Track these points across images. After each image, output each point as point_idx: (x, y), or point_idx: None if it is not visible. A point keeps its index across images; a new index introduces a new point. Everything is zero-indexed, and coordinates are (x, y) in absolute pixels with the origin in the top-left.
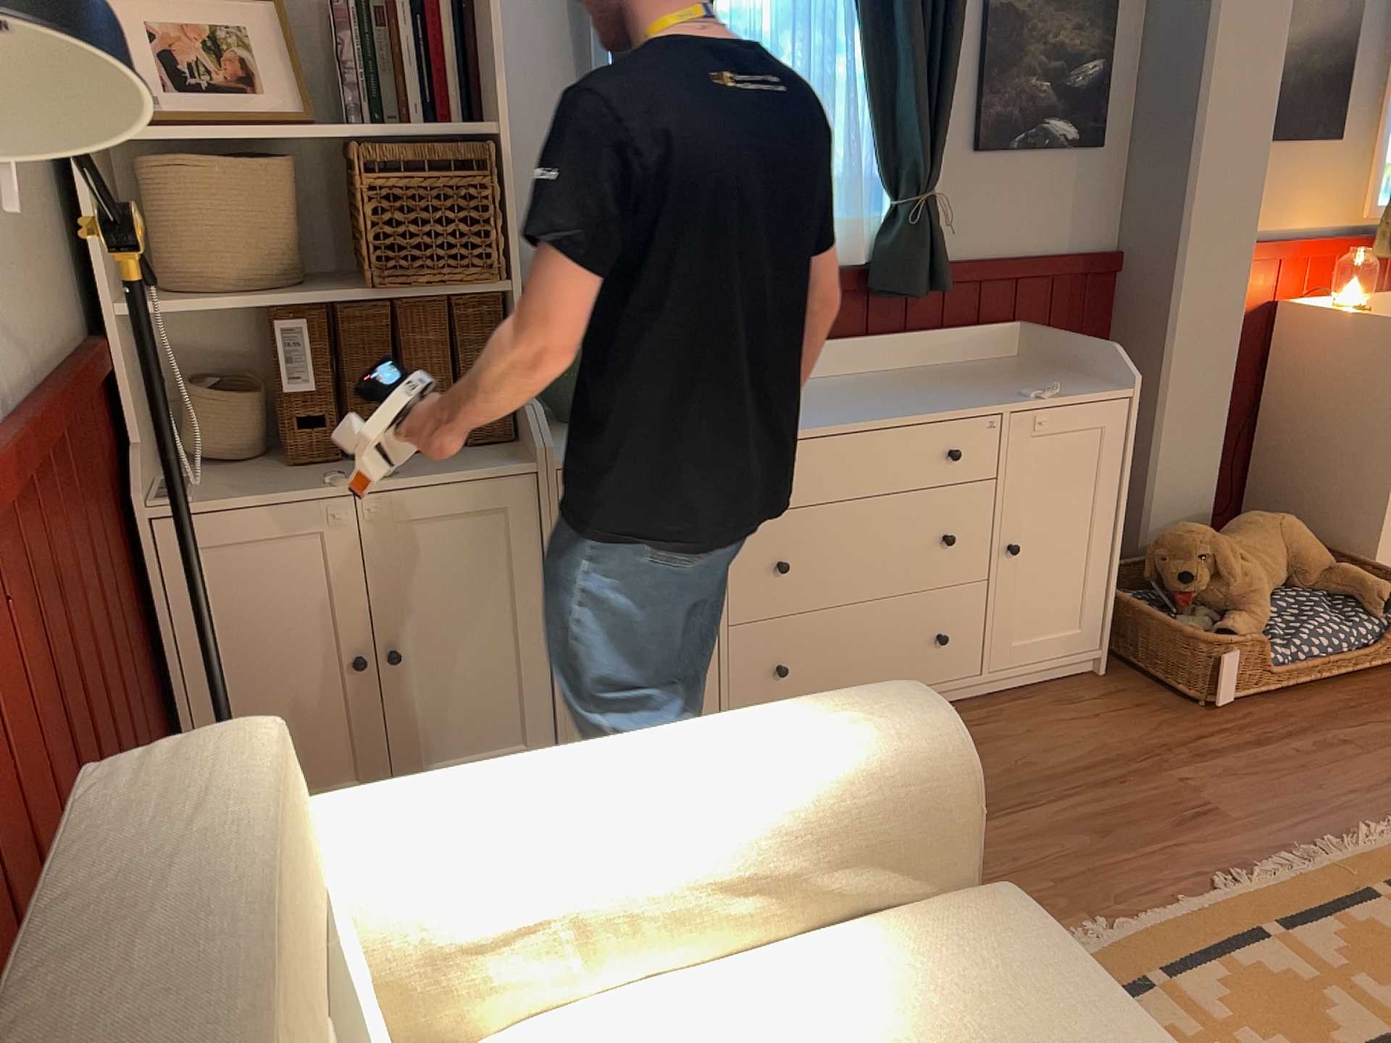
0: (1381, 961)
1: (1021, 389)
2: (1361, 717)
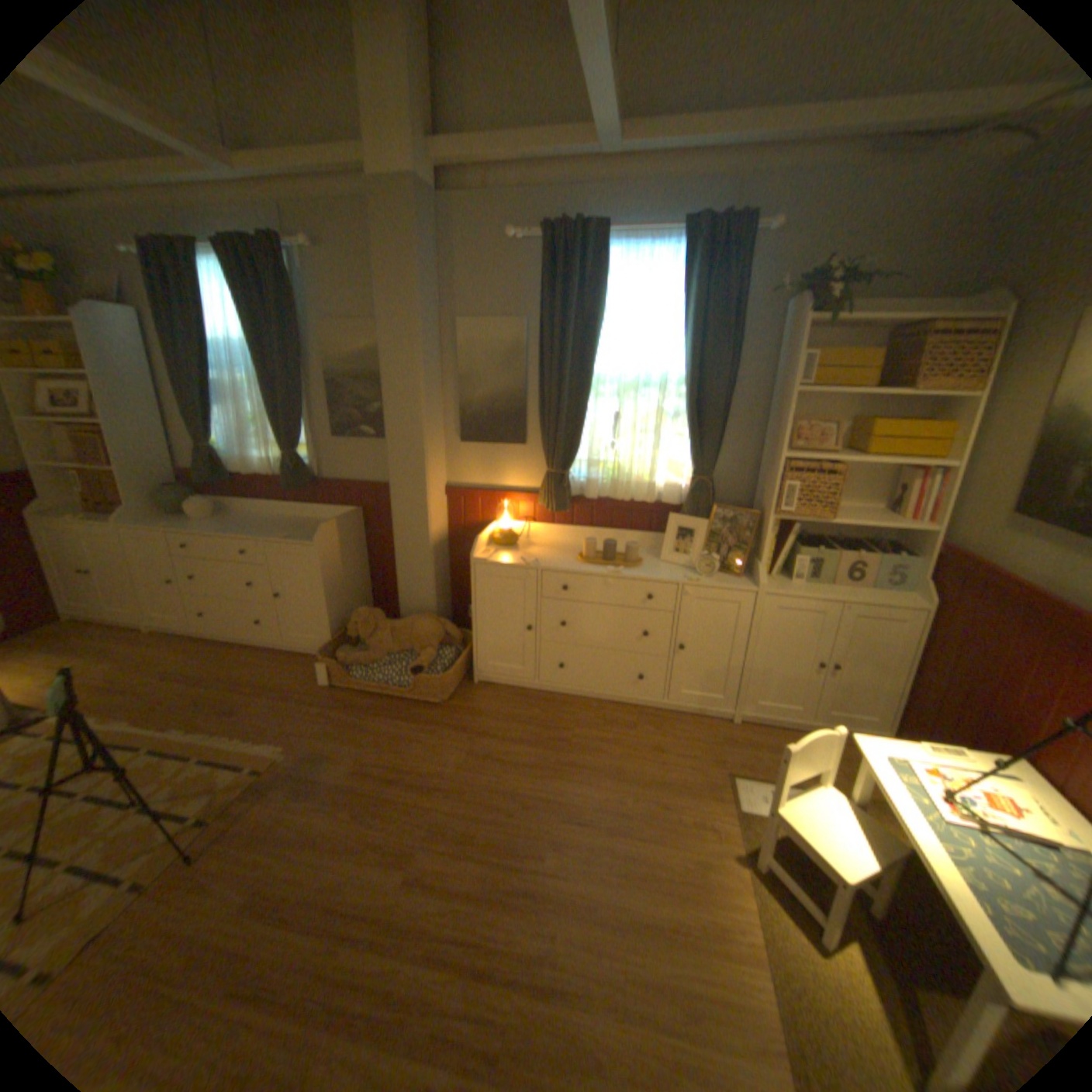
0: (135, 777)
1: (288, 535)
2: (359, 715)
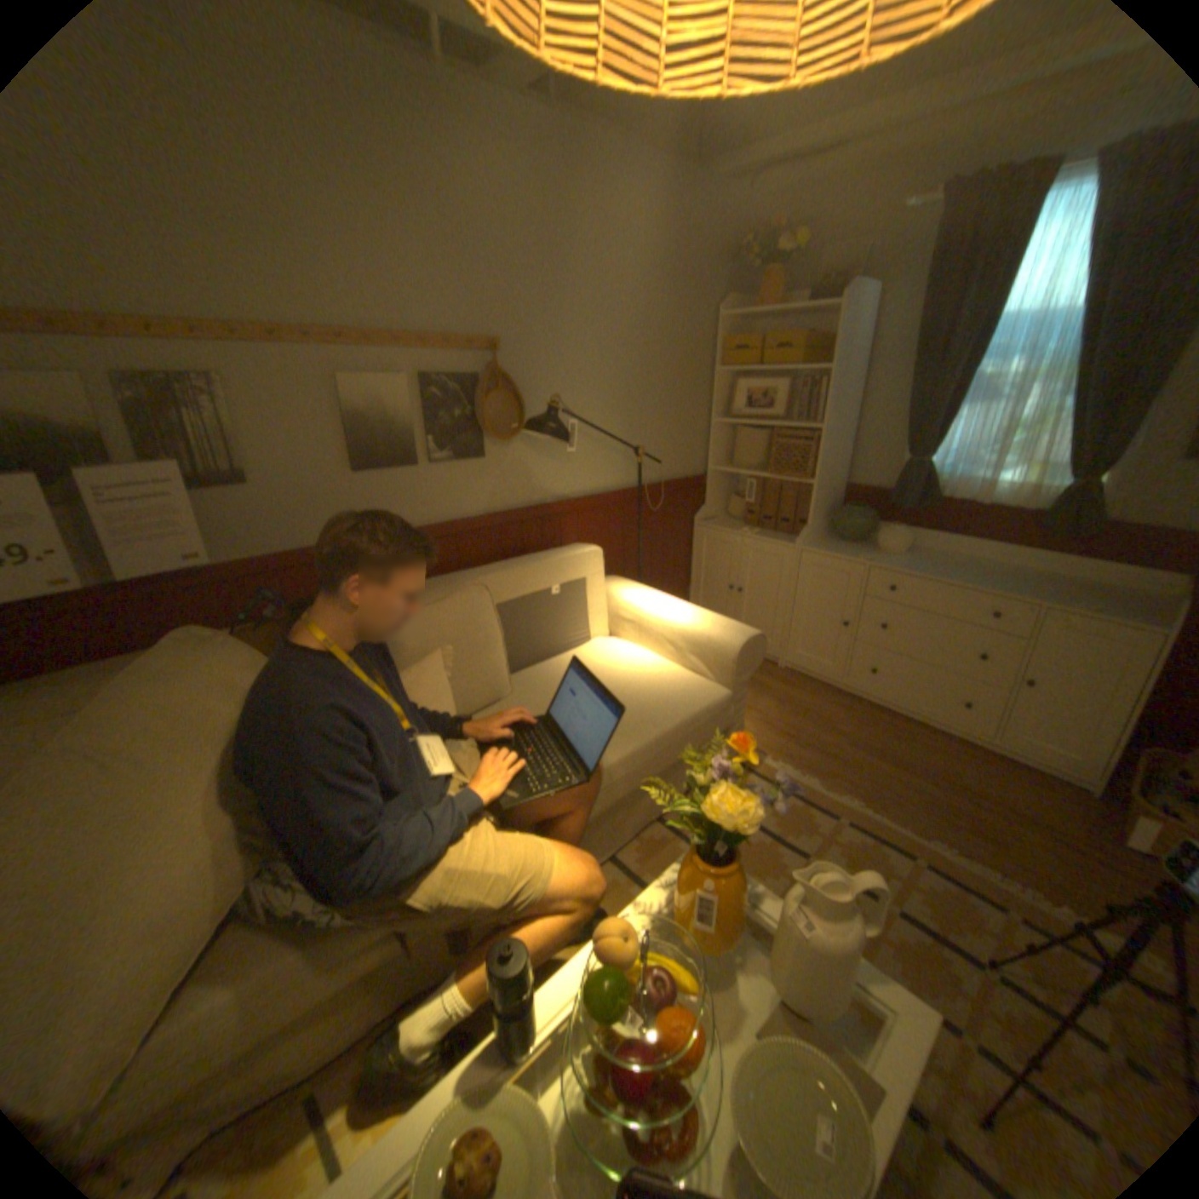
0: (945, 906)
1: (1084, 603)
2: None
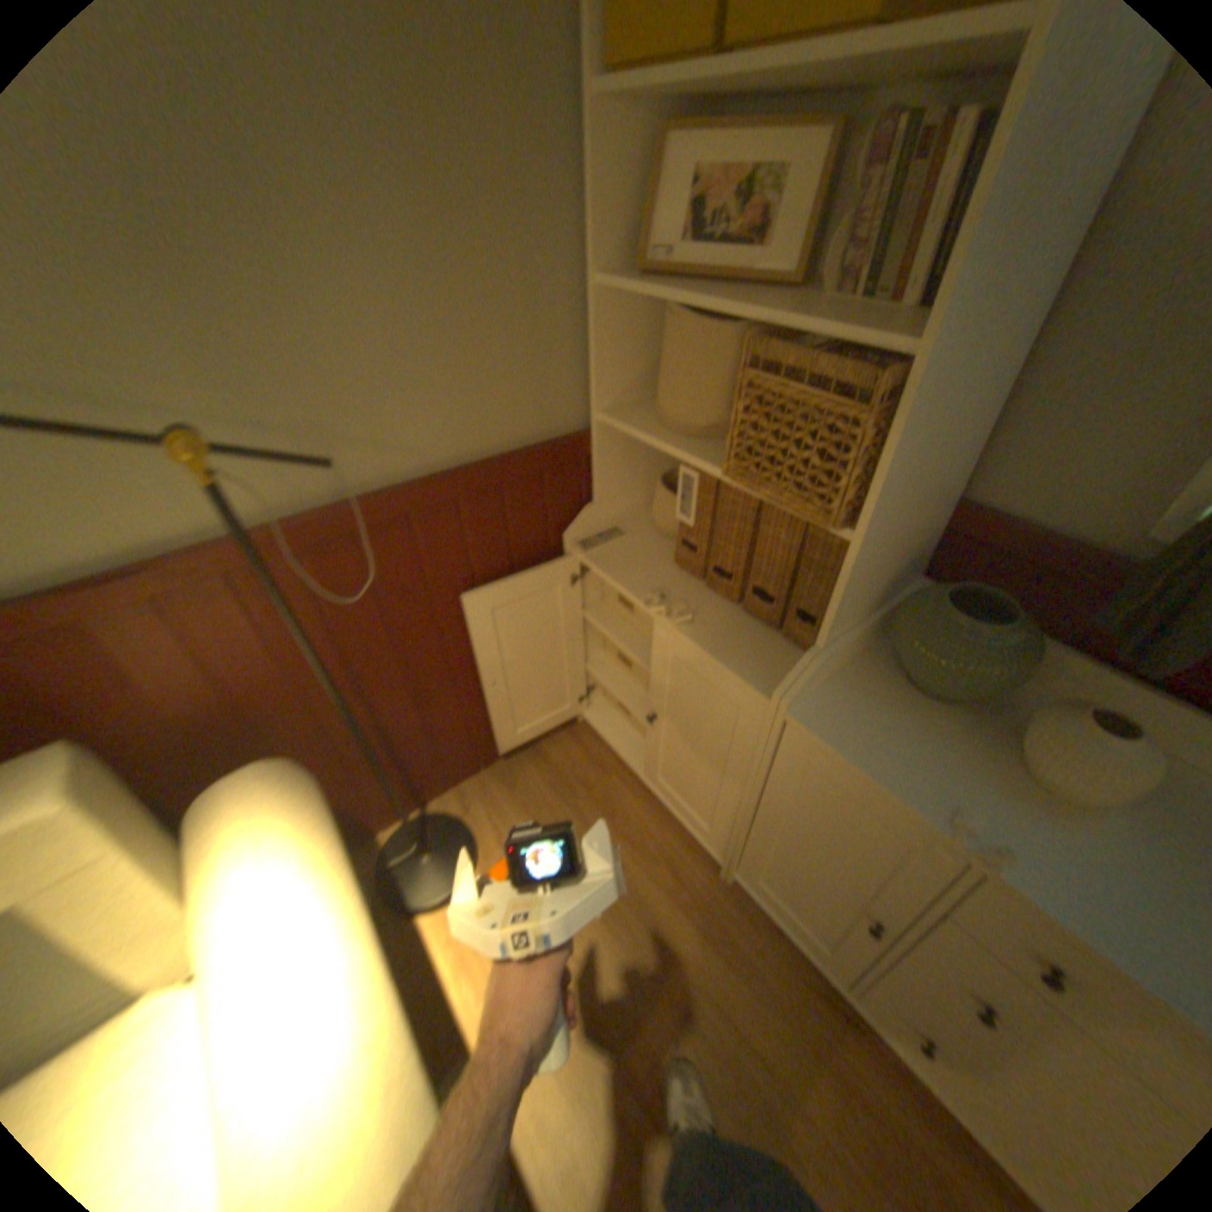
0: None
1: None
2: None
